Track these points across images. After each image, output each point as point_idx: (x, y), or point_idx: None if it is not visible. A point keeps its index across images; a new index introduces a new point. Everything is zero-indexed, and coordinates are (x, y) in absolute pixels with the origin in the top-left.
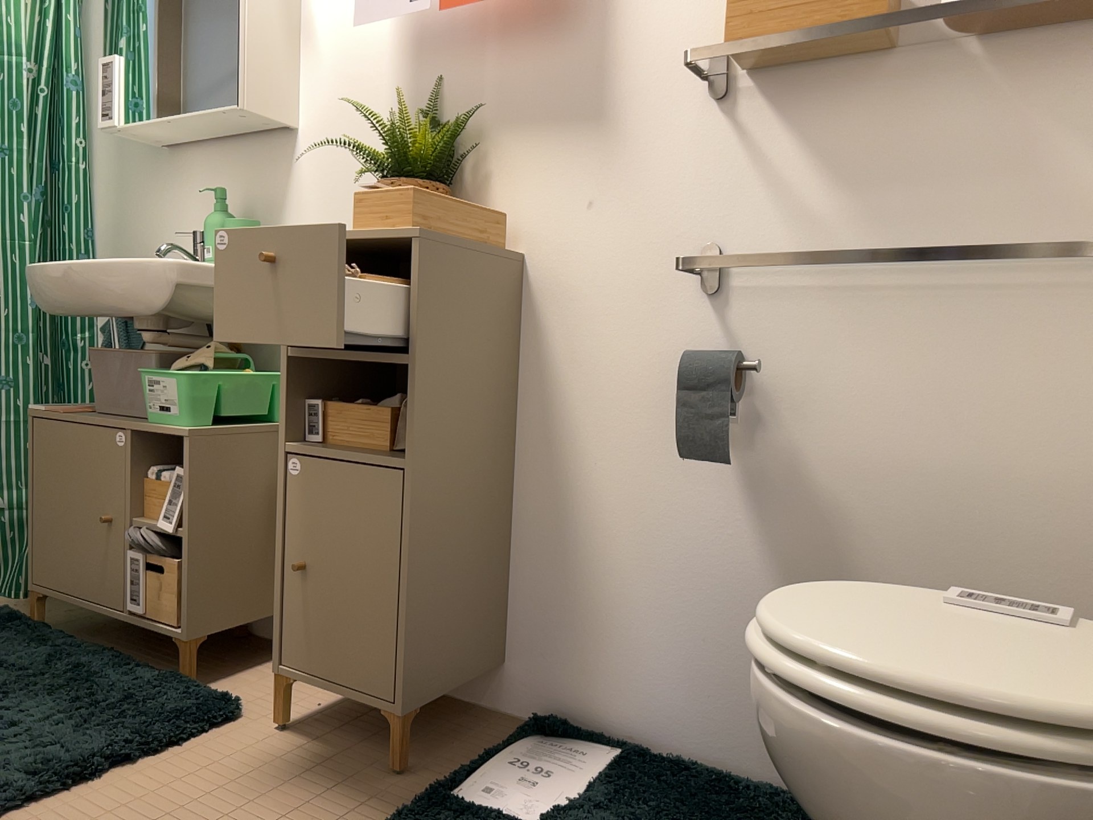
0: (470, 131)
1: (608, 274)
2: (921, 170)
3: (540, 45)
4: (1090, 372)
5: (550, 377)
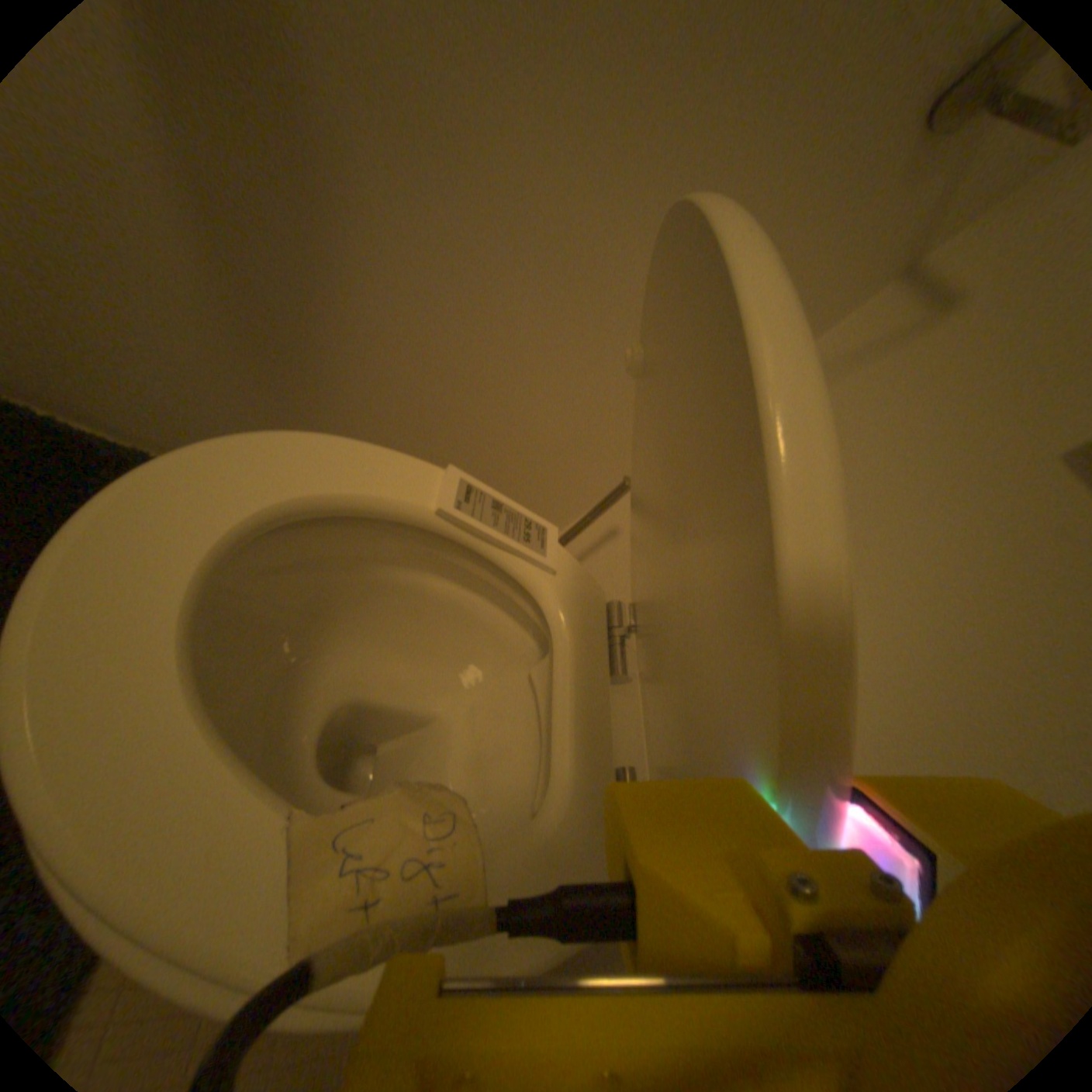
0: None
1: None
2: None
3: None
4: (786, 206)
5: None
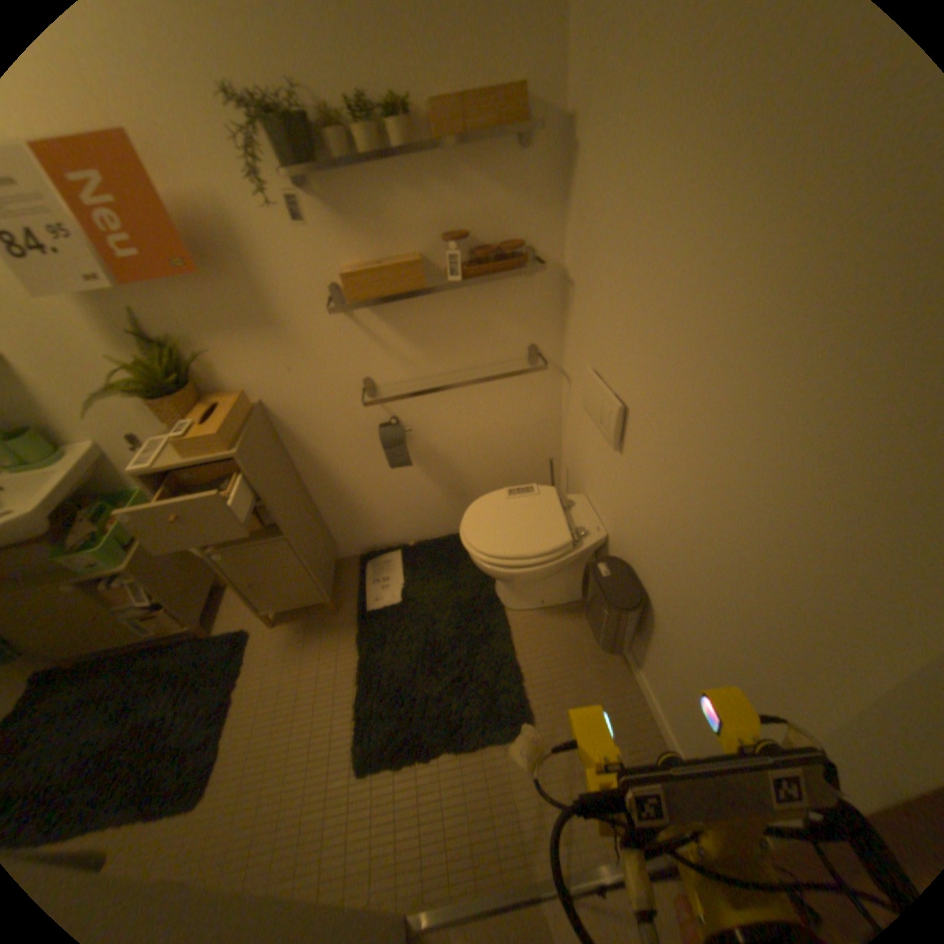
0: (175, 339)
1: (315, 400)
2: (451, 333)
3: (200, 280)
4: (521, 394)
5: (305, 449)
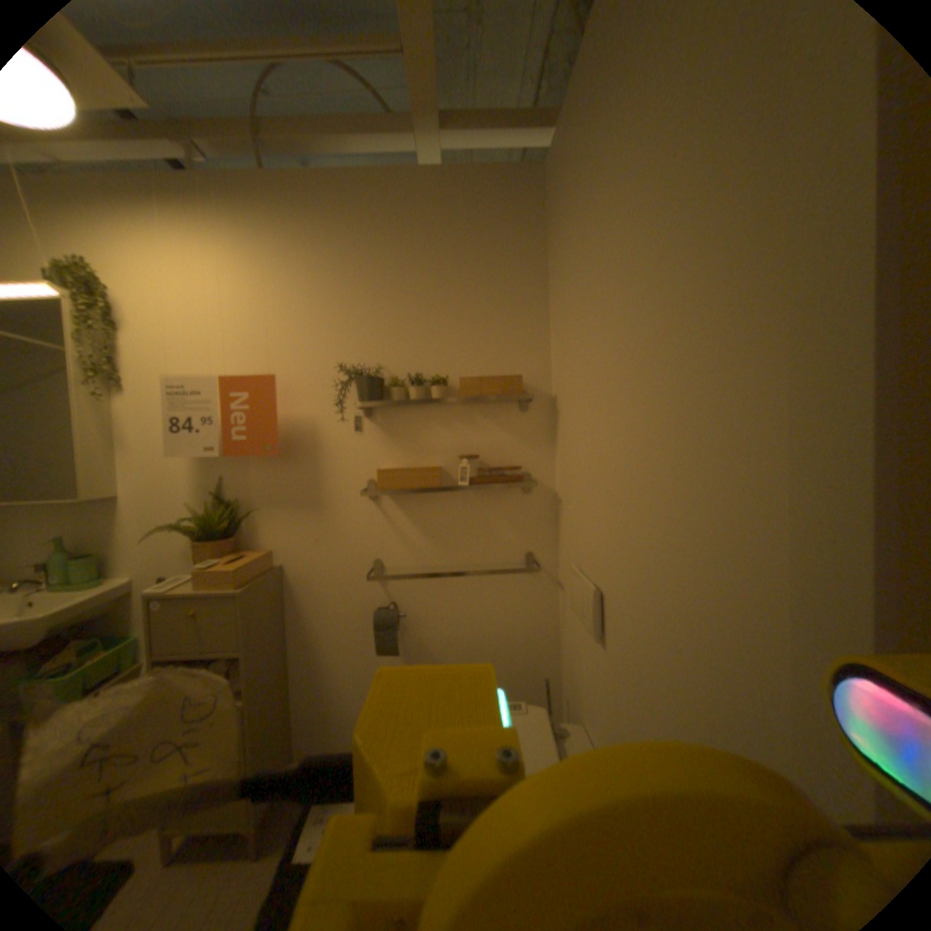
0: (244, 502)
1: (330, 571)
2: (459, 529)
3: (282, 463)
4: (520, 598)
5: (305, 621)
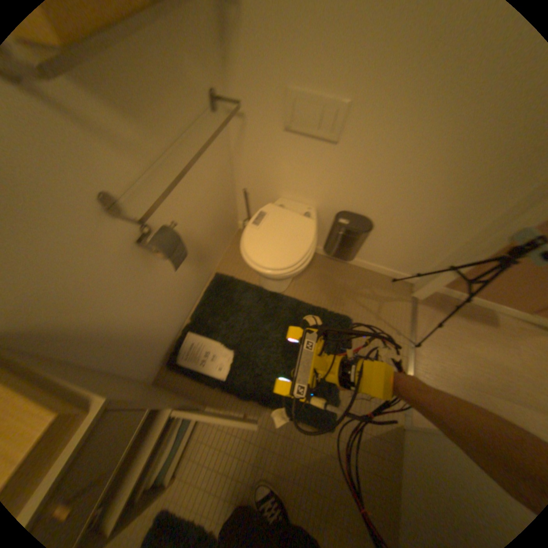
0: None
1: (52, 261)
2: (159, 88)
3: None
4: (213, 144)
5: (73, 331)
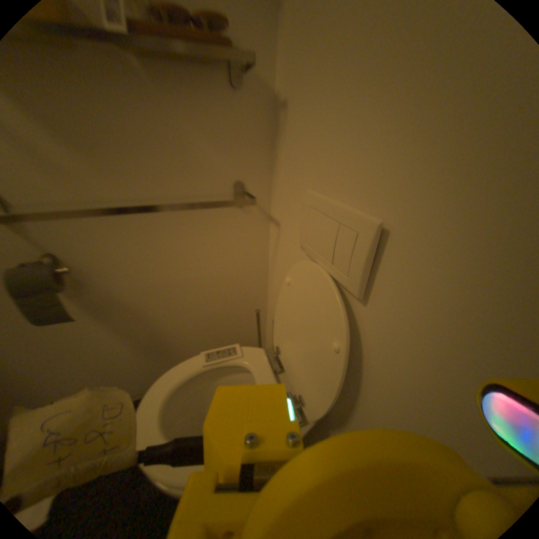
0: None
1: None
2: (136, 144)
3: None
4: (230, 238)
5: None
